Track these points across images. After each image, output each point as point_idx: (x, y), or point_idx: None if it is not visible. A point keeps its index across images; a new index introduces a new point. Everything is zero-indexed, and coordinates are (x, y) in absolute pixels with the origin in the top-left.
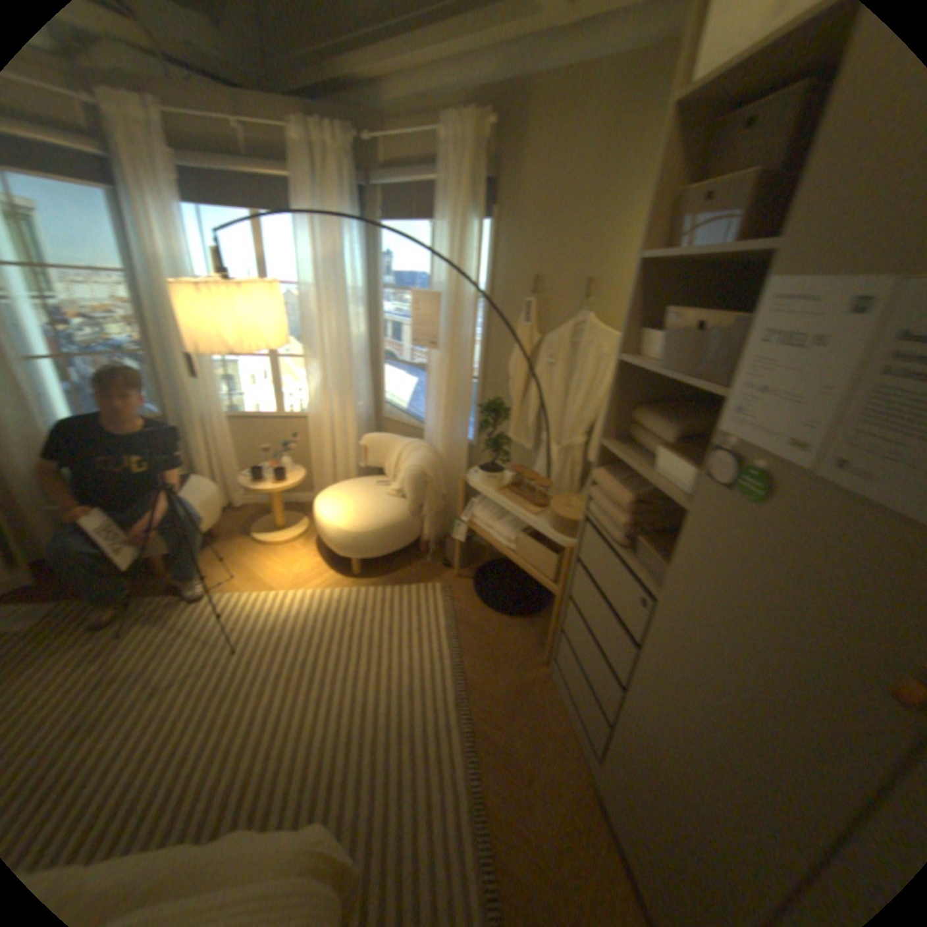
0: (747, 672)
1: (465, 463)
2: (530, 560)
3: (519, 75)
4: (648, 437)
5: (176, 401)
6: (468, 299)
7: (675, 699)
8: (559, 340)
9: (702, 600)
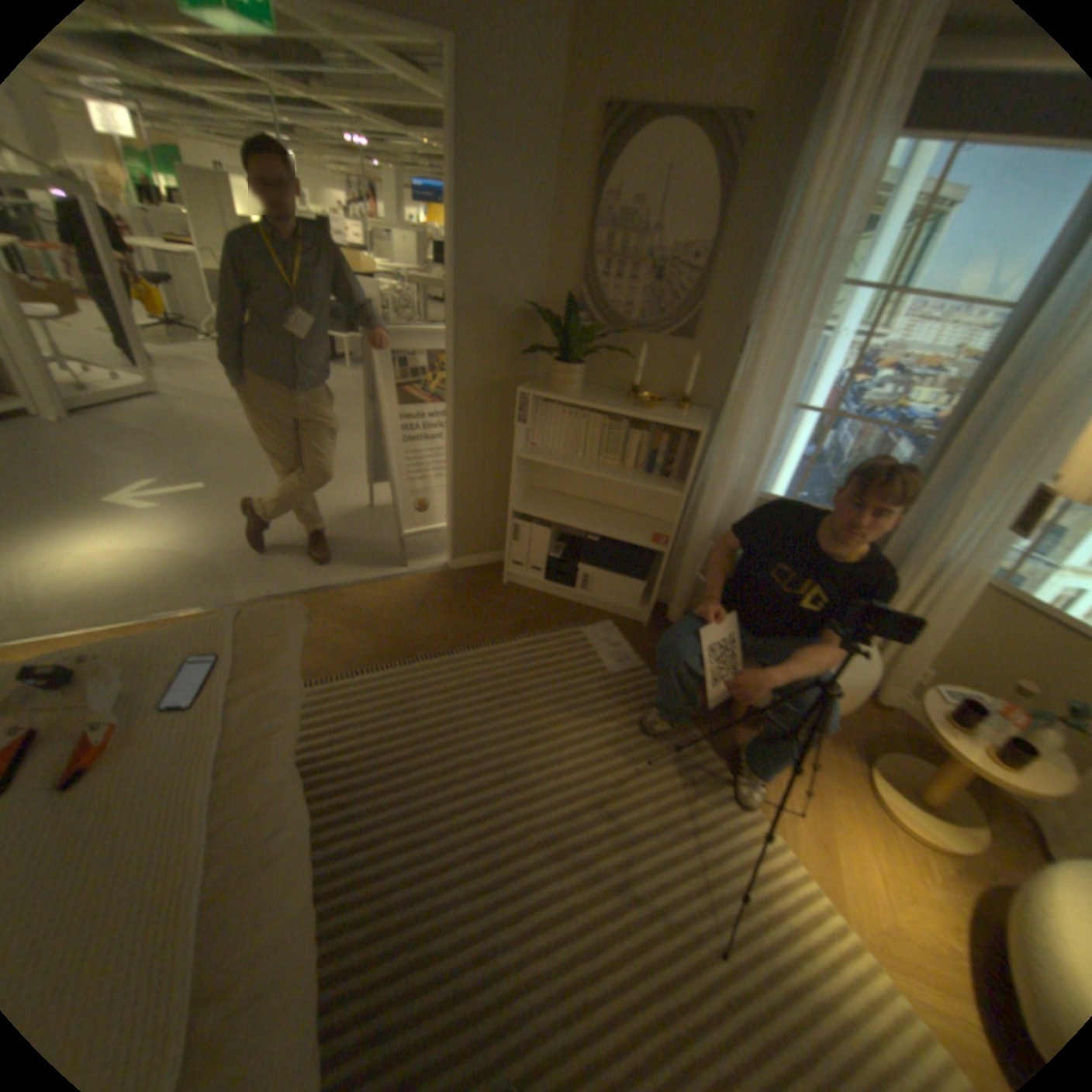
0: None
1: None
2: None
3: None
4: None
5: (928, 523)
6: None
7: None
8: None
9: None
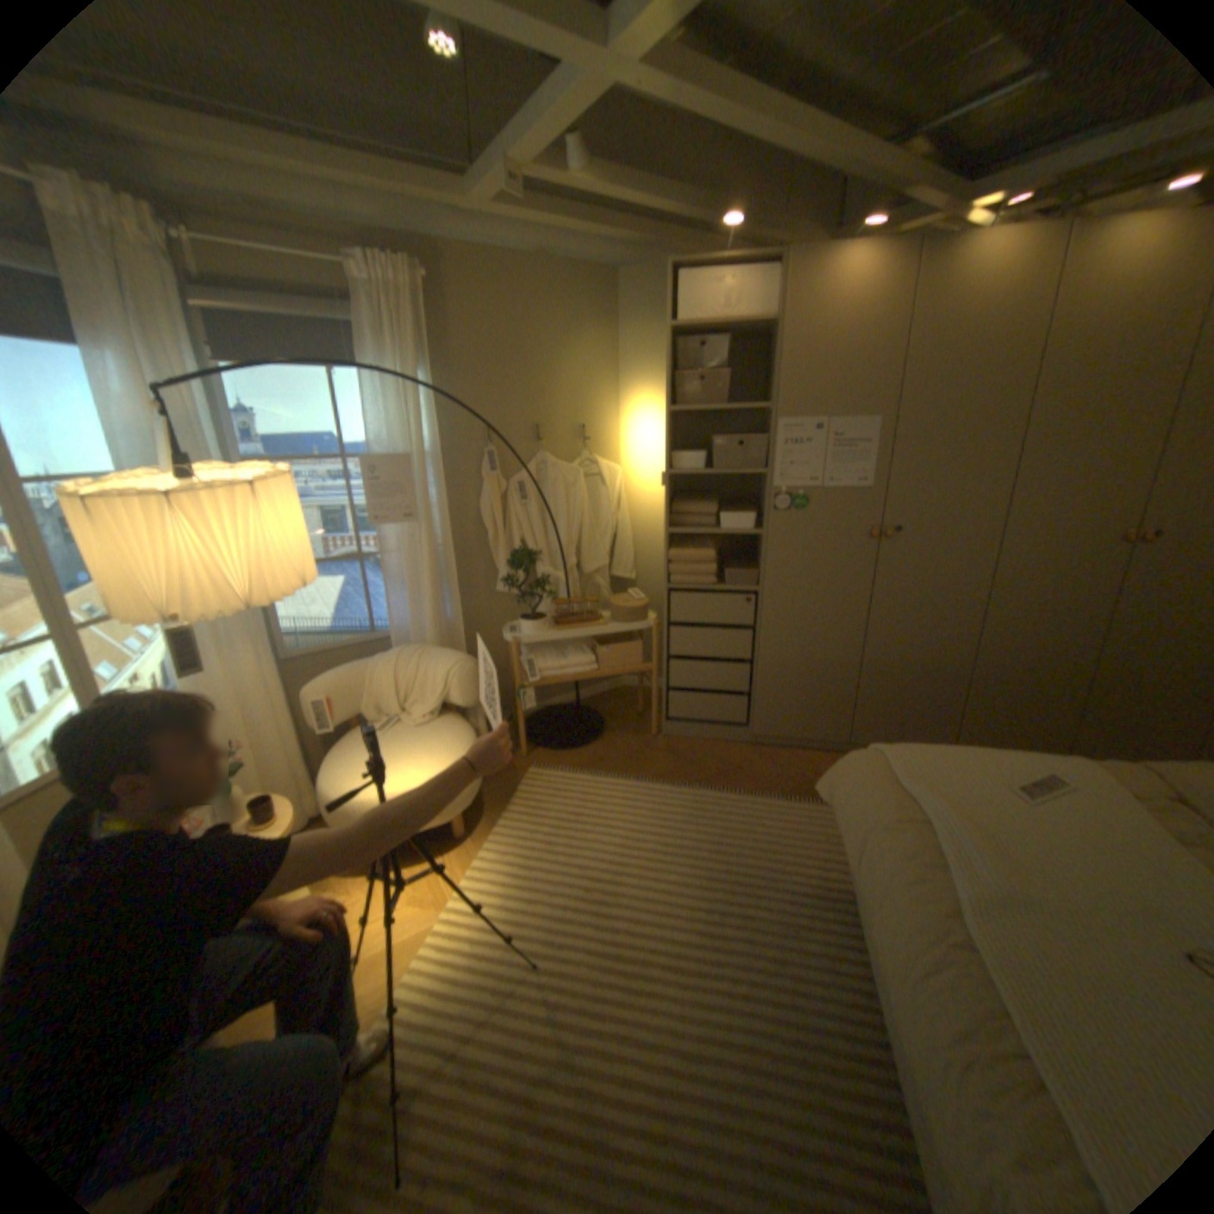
0: (821, 577)
1: (462, 643)
2: (617, 663)
3: (412, 231)
4: (689, 518)
5: None
6: (423, 457)
7: (791, 624)
8: (526, 481)
9: (789, 566)
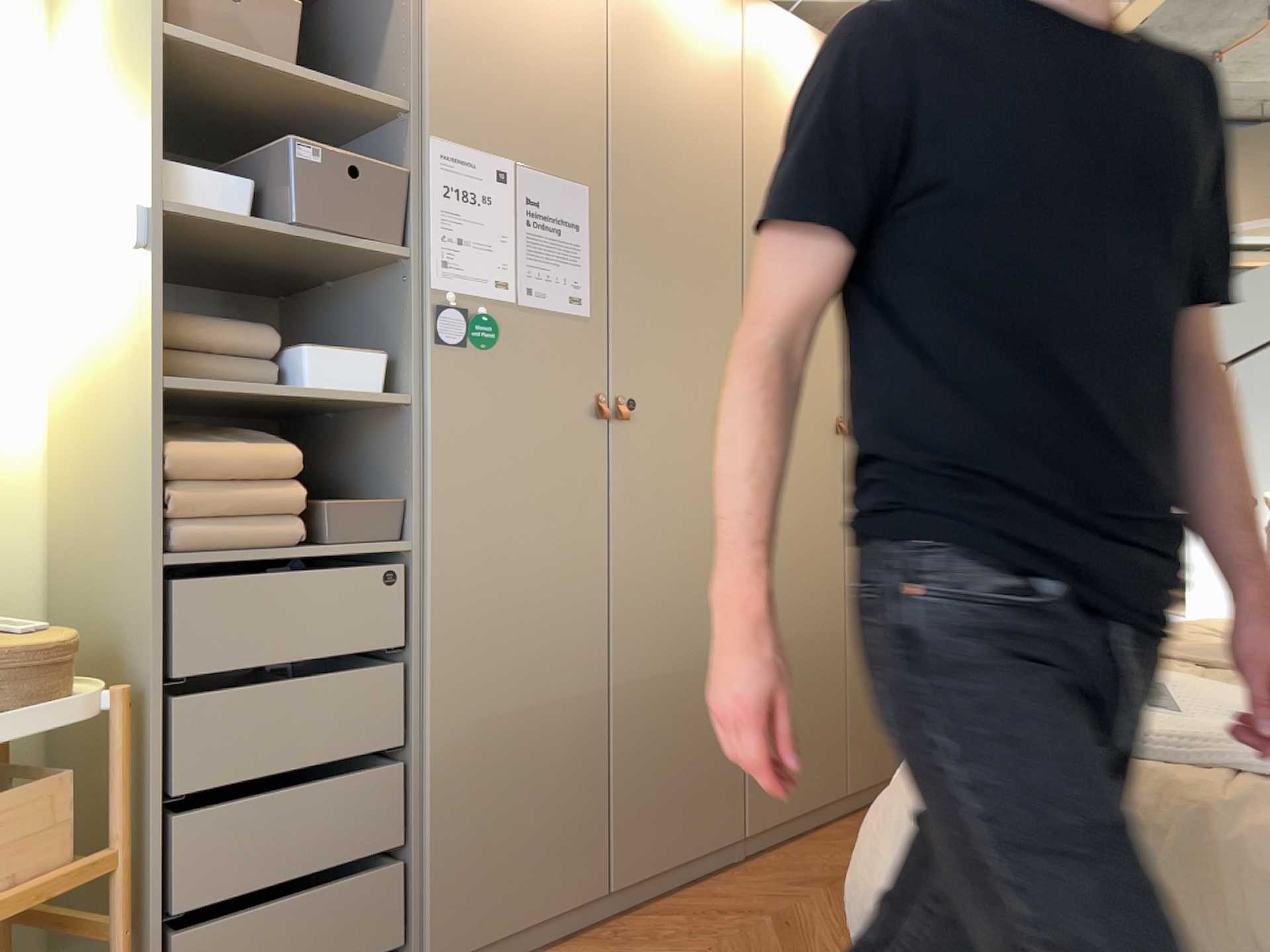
0: (531, 503)
1: None
2: None
3: None
4: (199, 362)
5: None
6: None
7: (486, 625)
8: None
9: (474, 480)
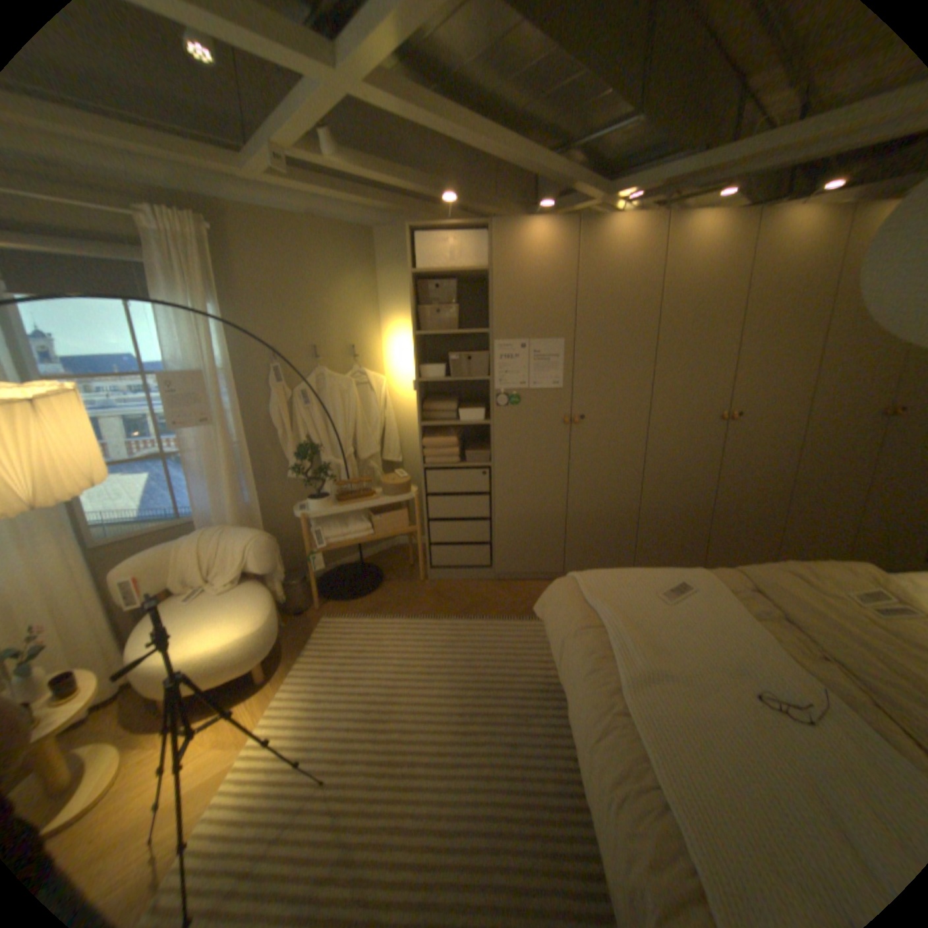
0: (533, 453)
1: (259, 522)
2: (389, 528)
3: (197, 193)
4: (436, 414)
5: None
6: (215, 373)
7: (515, 489)
8: (308, 390)
9: (510, 447)
